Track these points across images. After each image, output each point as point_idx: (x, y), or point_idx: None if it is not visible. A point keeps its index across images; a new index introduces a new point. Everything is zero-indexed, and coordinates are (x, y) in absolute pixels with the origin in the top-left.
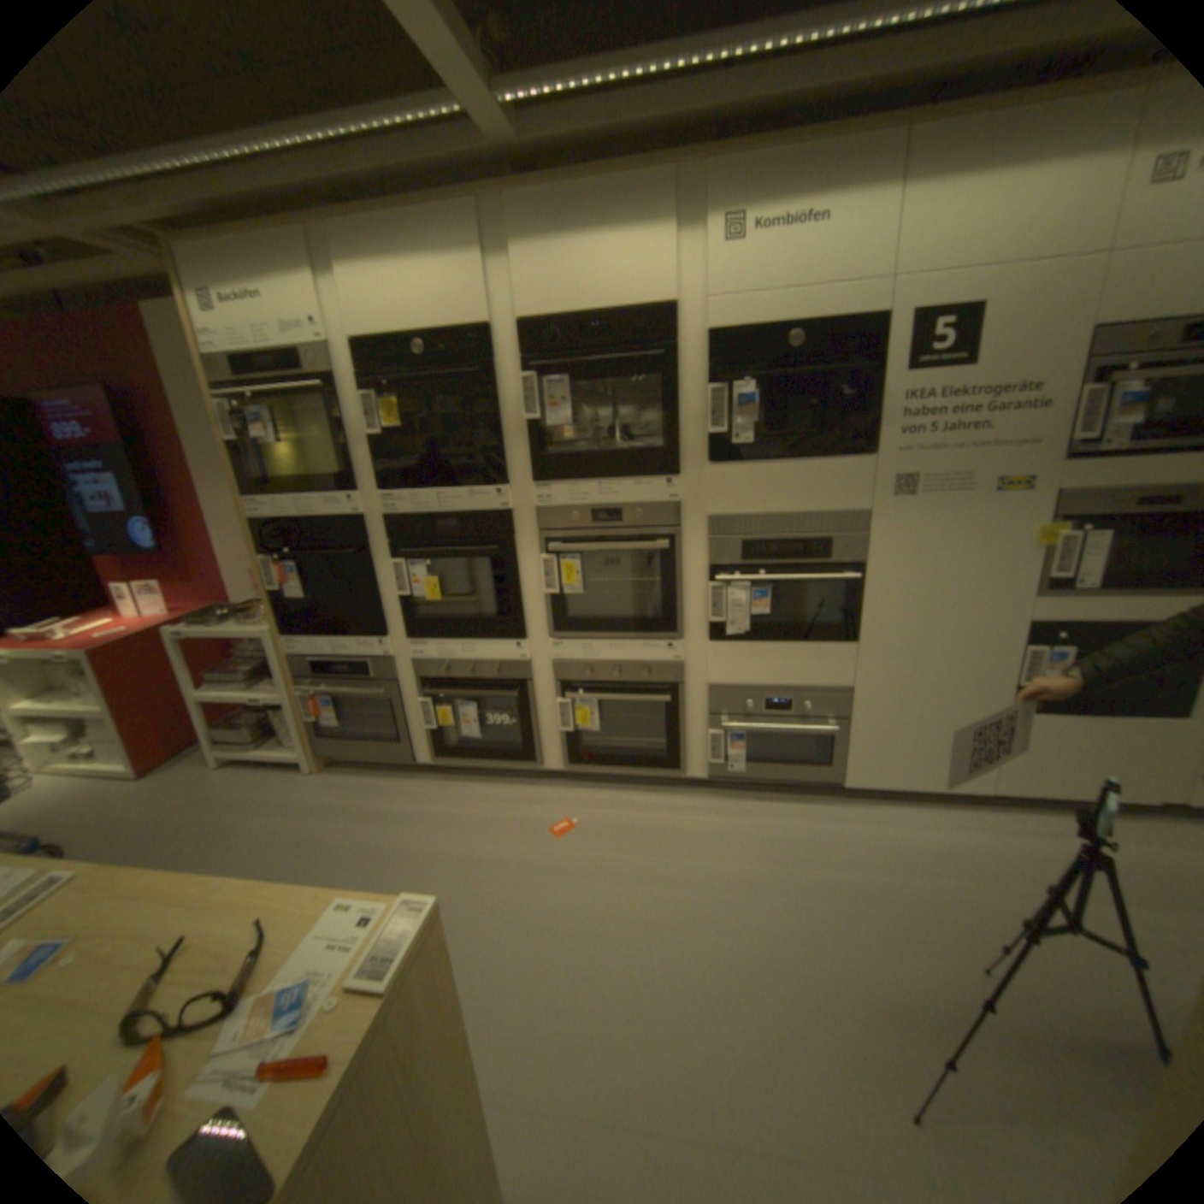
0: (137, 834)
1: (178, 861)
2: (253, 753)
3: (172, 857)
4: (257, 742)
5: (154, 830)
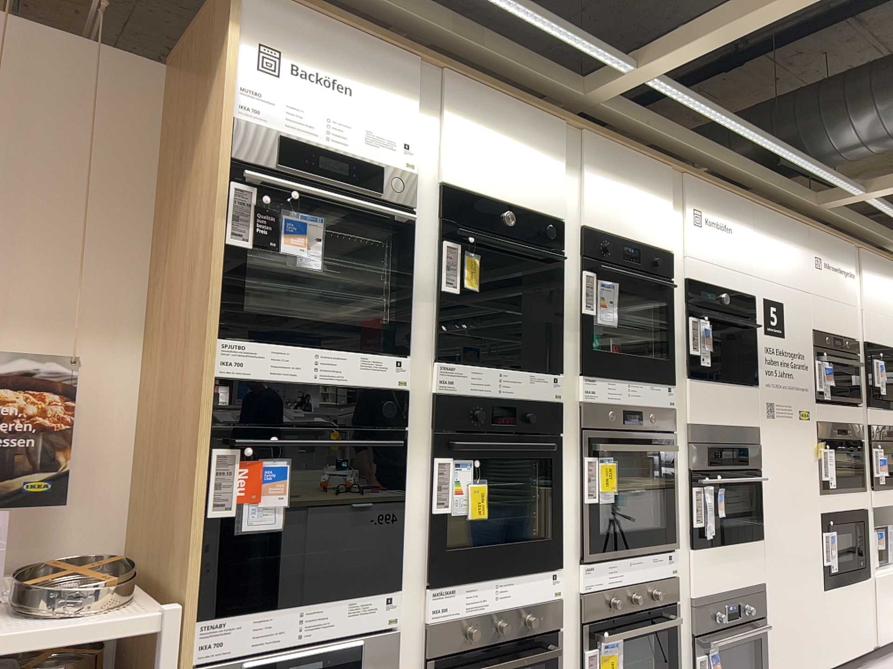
0: None
1: None
2: None
3: None
4: None
5: None
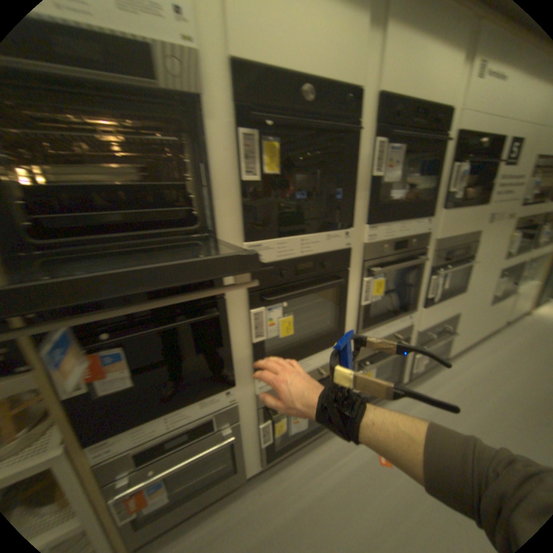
0: None
1: None
2: None
3: None
4: None
5: None
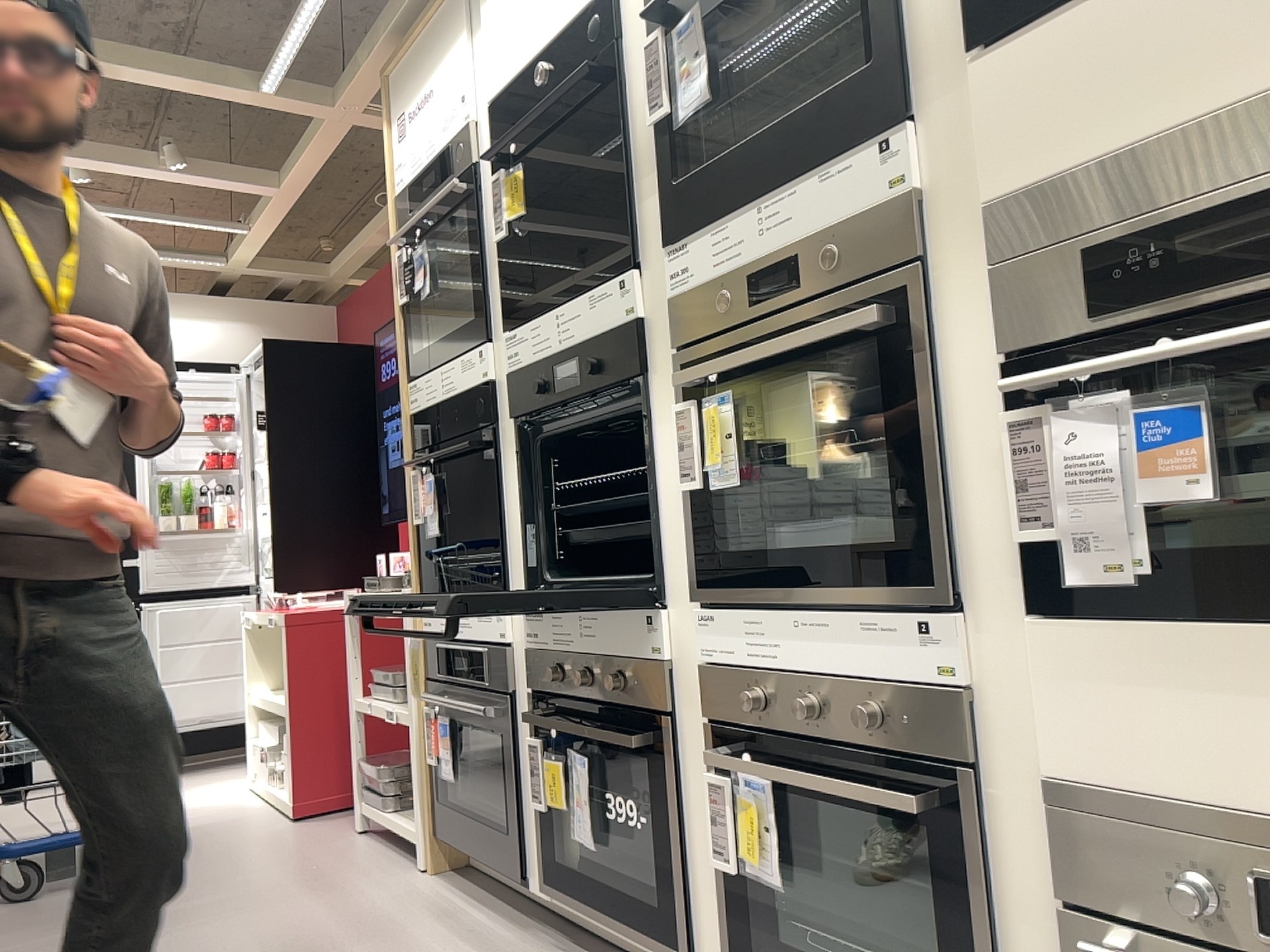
0: (224, 868)
1: (203, 910)
2: (395, 809)
3: (206, 904)
4: (407, 794)
5: (239, 870)
